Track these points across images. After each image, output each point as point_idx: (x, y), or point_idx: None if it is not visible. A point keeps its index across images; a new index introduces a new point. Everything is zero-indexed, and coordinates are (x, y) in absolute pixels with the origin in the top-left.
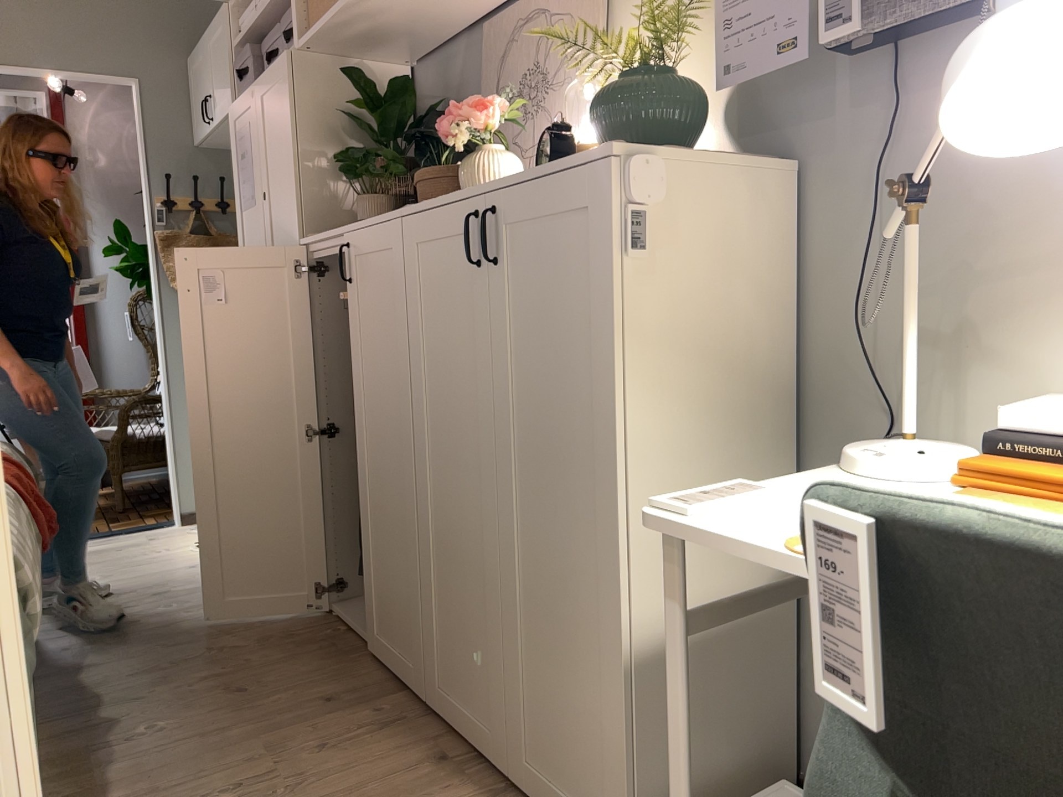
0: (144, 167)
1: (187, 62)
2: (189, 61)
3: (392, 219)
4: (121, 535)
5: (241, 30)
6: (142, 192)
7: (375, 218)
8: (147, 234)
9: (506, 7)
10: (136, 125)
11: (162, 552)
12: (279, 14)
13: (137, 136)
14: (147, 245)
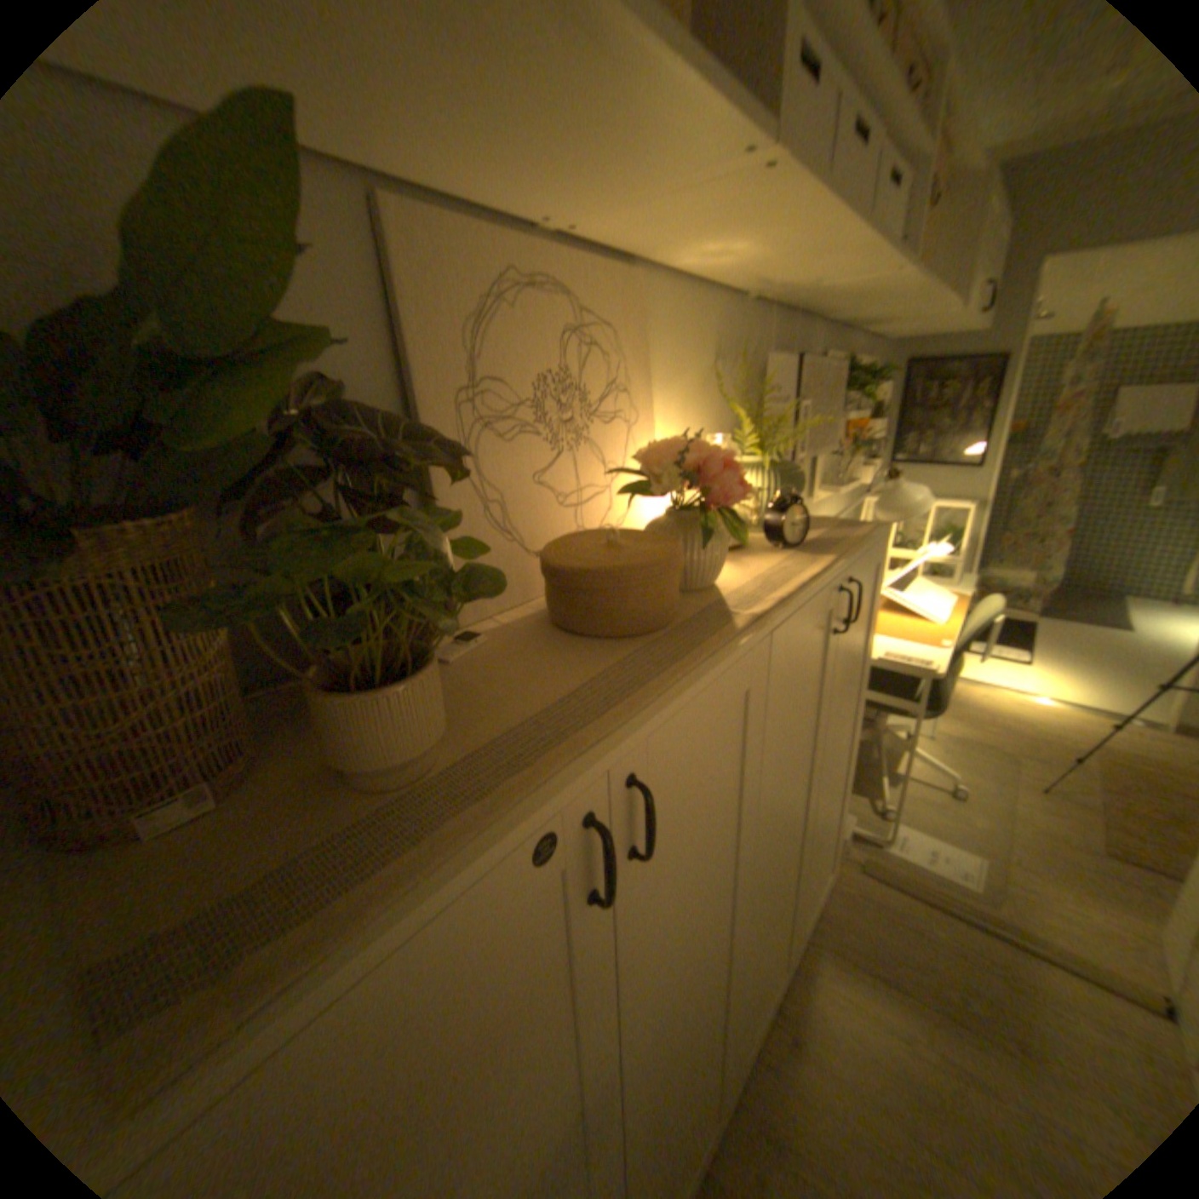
0: None
1: None
2: None
3: (756, 641)
4: None
5: None
6: None
7: (675, 667)
8: None
9: (455, 206)
10: None
11: None
12: None
13: None
14: None
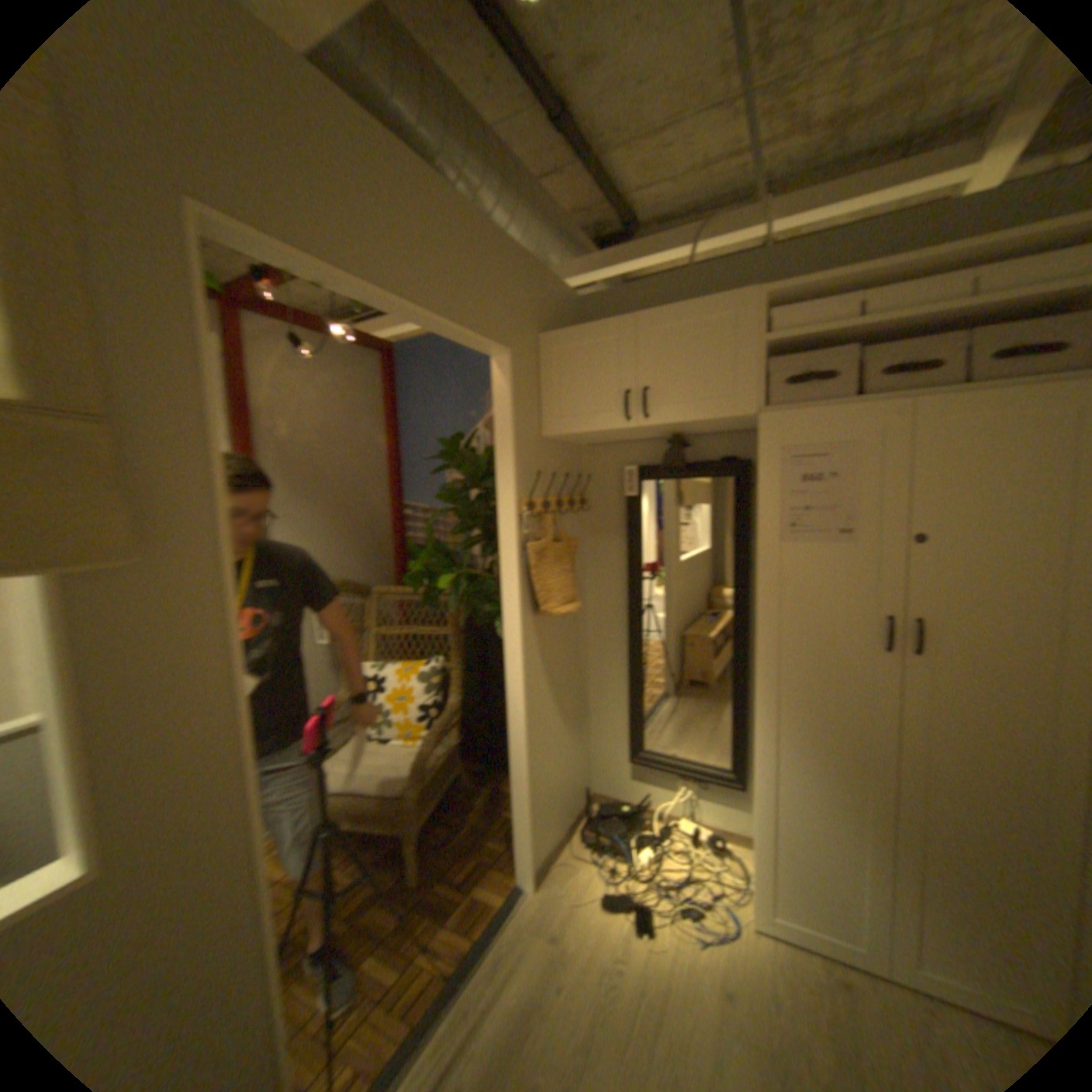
0: (512, 465)
1: (543, 340)
2: (550, 339)
3: None
4: (495, 950)
5: (772, 325)
6: (498, 493)
7: None
8: (507, 547)
9: None
10: (500, 409)
11: (631, 979)
12: (928, 320)
13: (501, 423)
14: (501, 560)
